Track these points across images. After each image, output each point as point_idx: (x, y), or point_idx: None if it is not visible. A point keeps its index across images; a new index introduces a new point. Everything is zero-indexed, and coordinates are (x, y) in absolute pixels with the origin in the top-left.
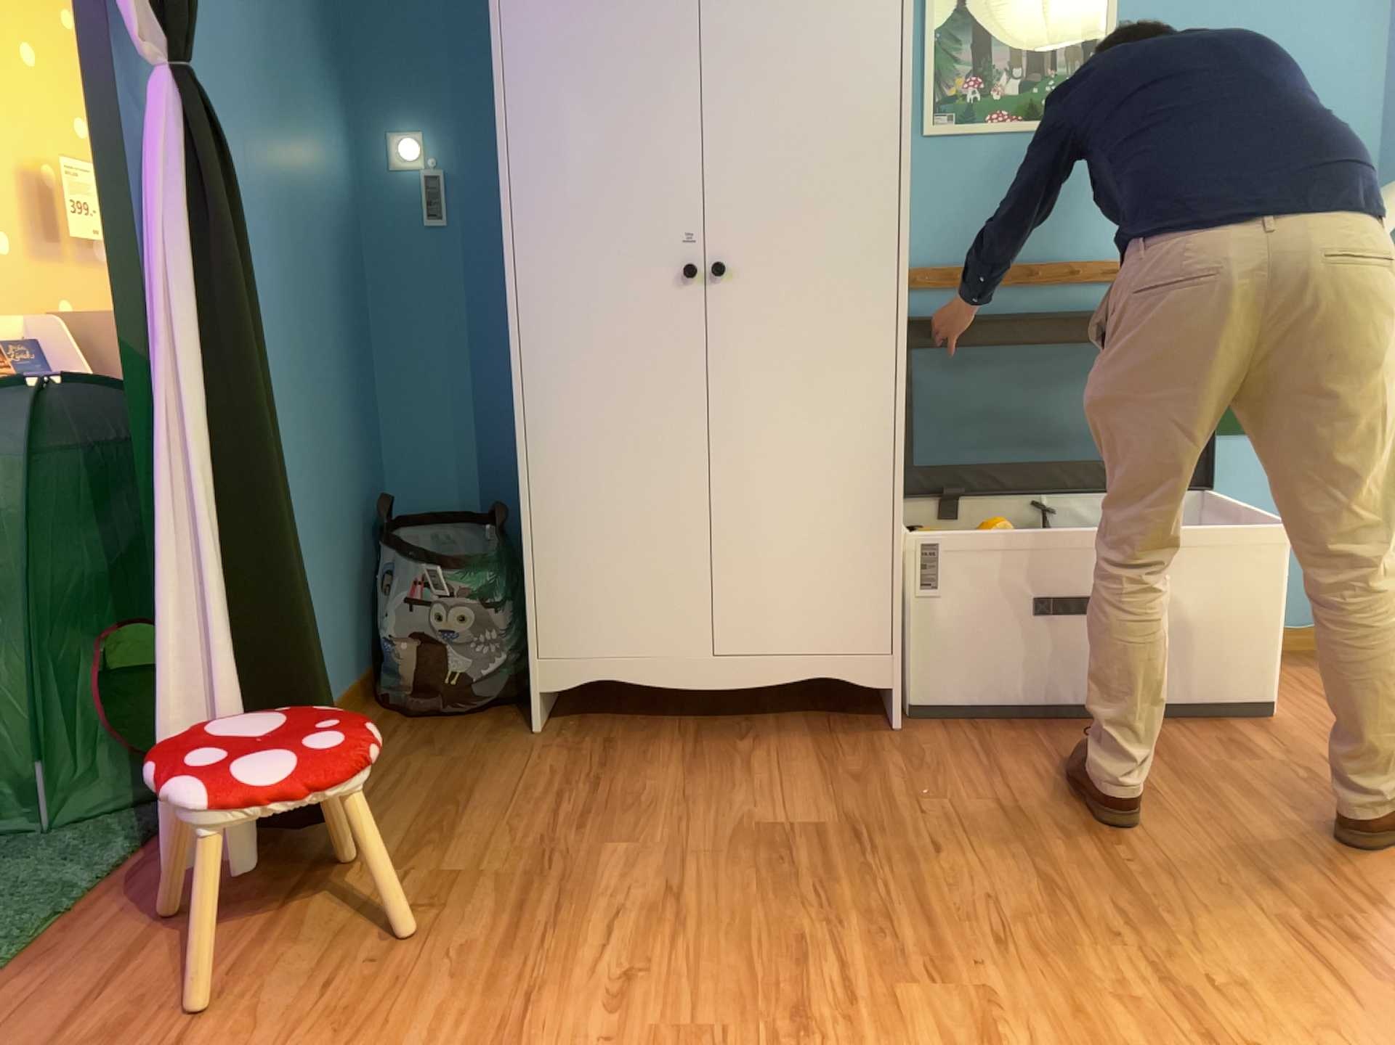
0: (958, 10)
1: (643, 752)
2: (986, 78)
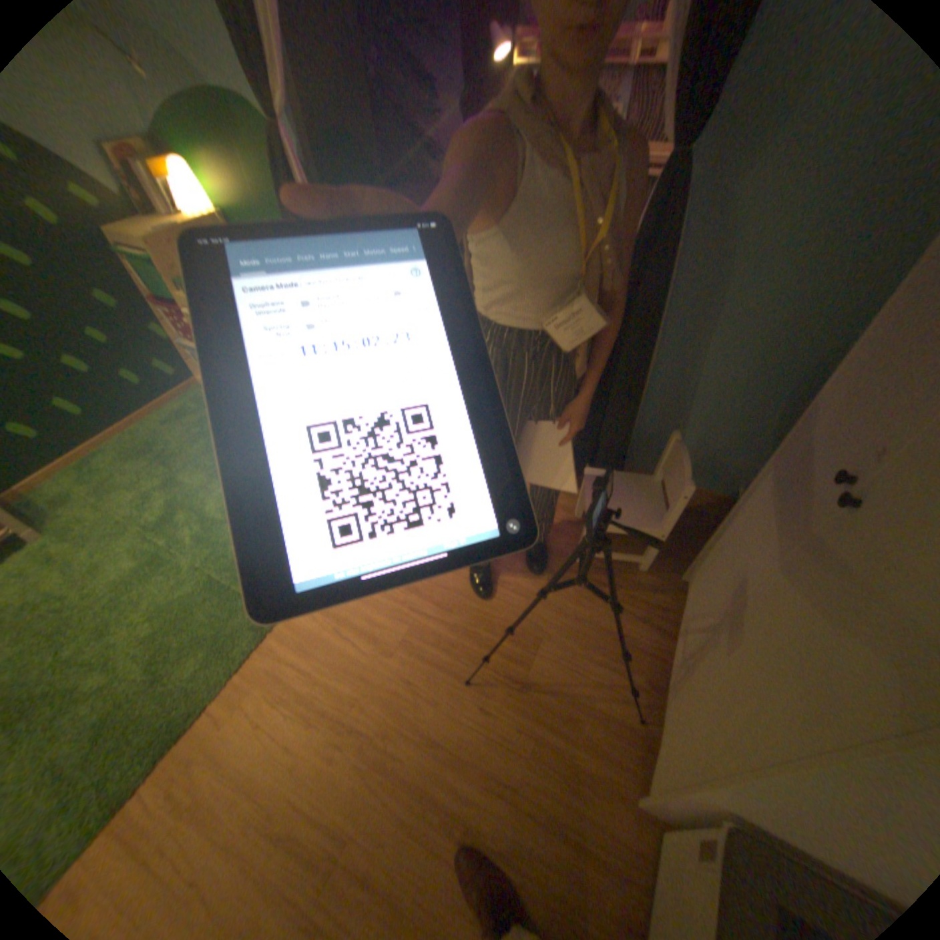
0: None
1: (642, 626)
2: None
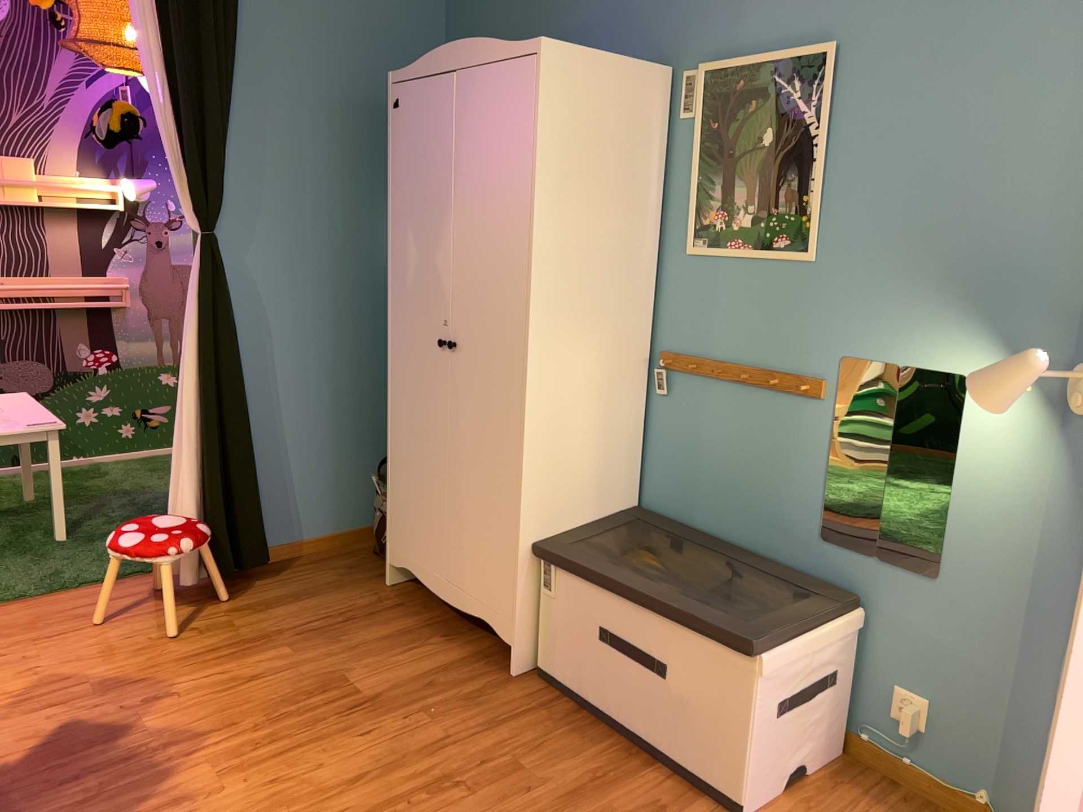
0: (713, 158)
1: (396, 618)
2: (729, 212)
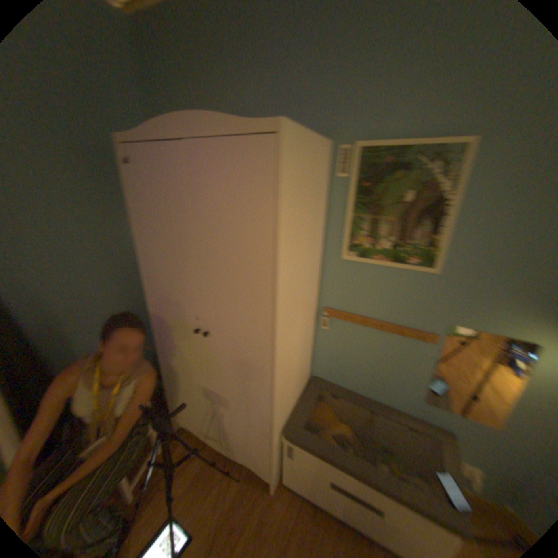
0: (363, 205)
1: (188, 465)
2: (373, 239)
